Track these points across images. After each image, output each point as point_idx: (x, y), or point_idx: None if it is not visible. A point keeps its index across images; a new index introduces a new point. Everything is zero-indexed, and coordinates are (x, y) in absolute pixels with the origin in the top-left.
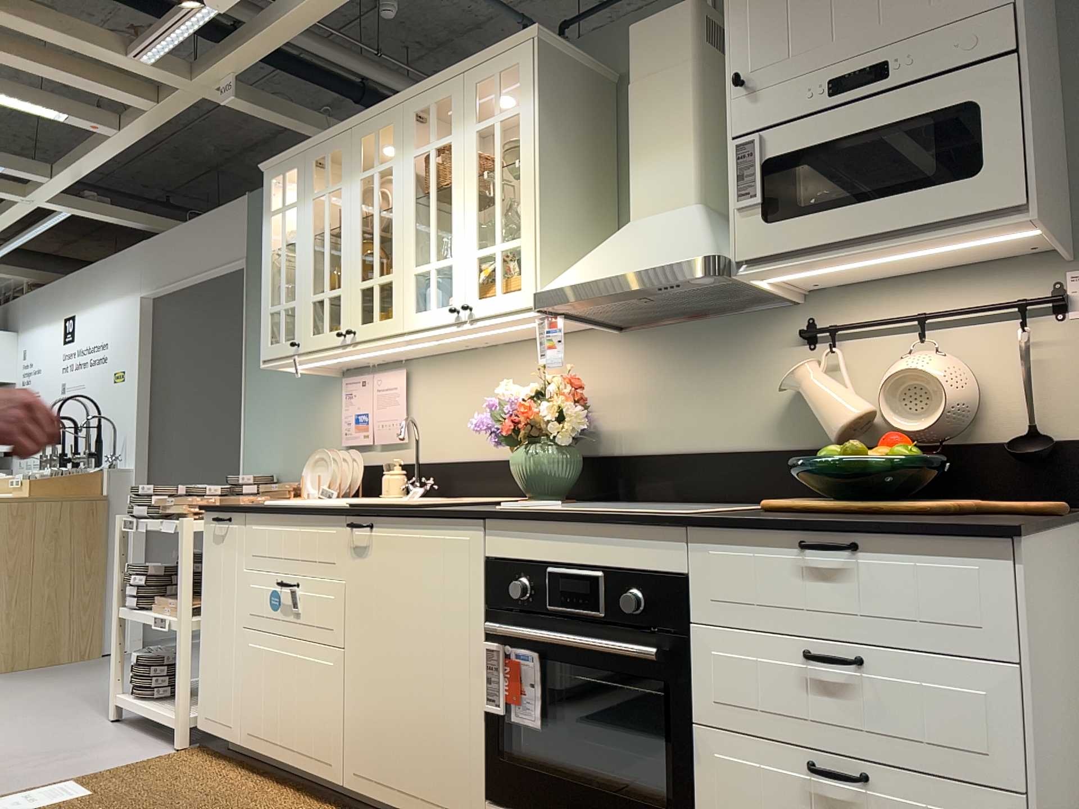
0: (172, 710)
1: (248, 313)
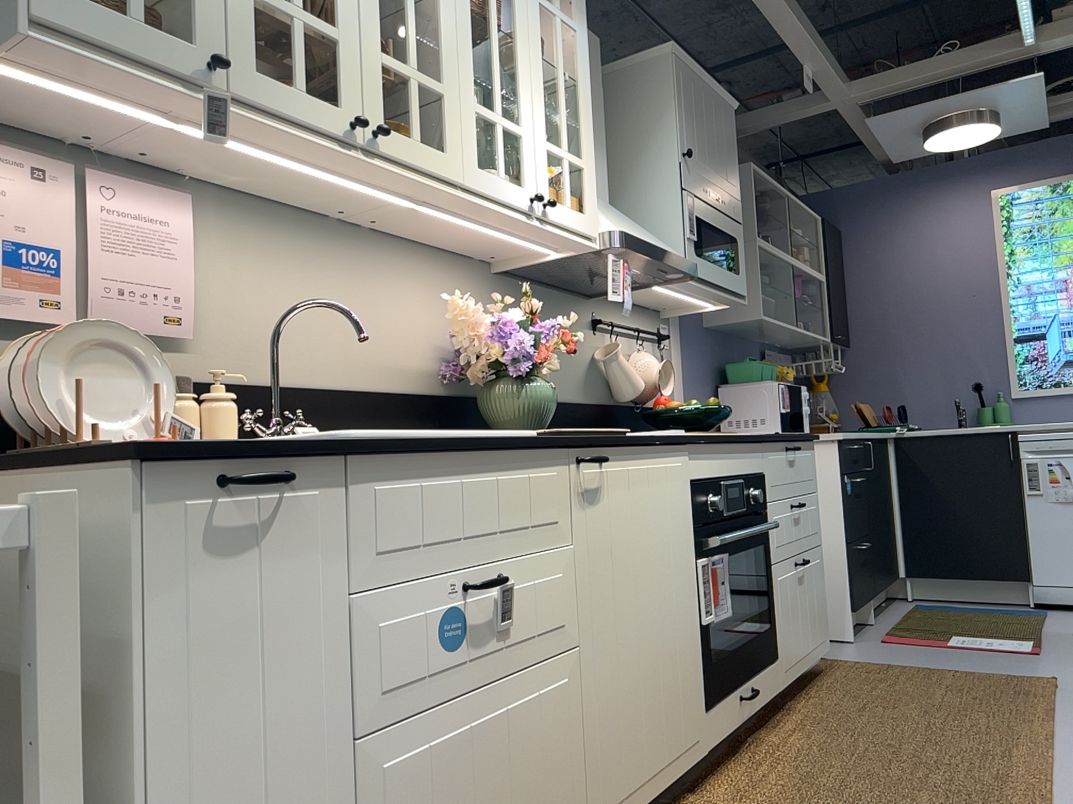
0: None
1: None
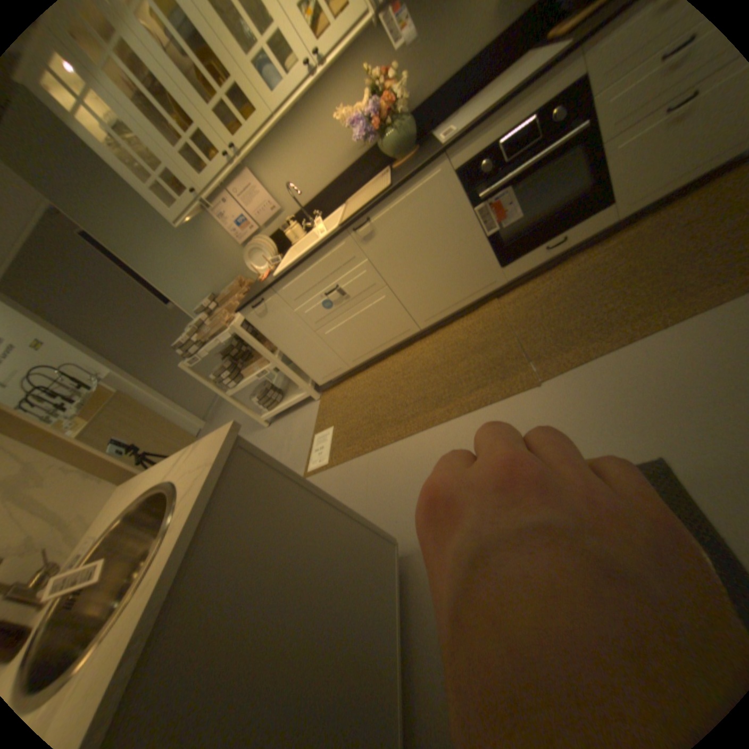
0: (297, 395)
1: (92, 232)
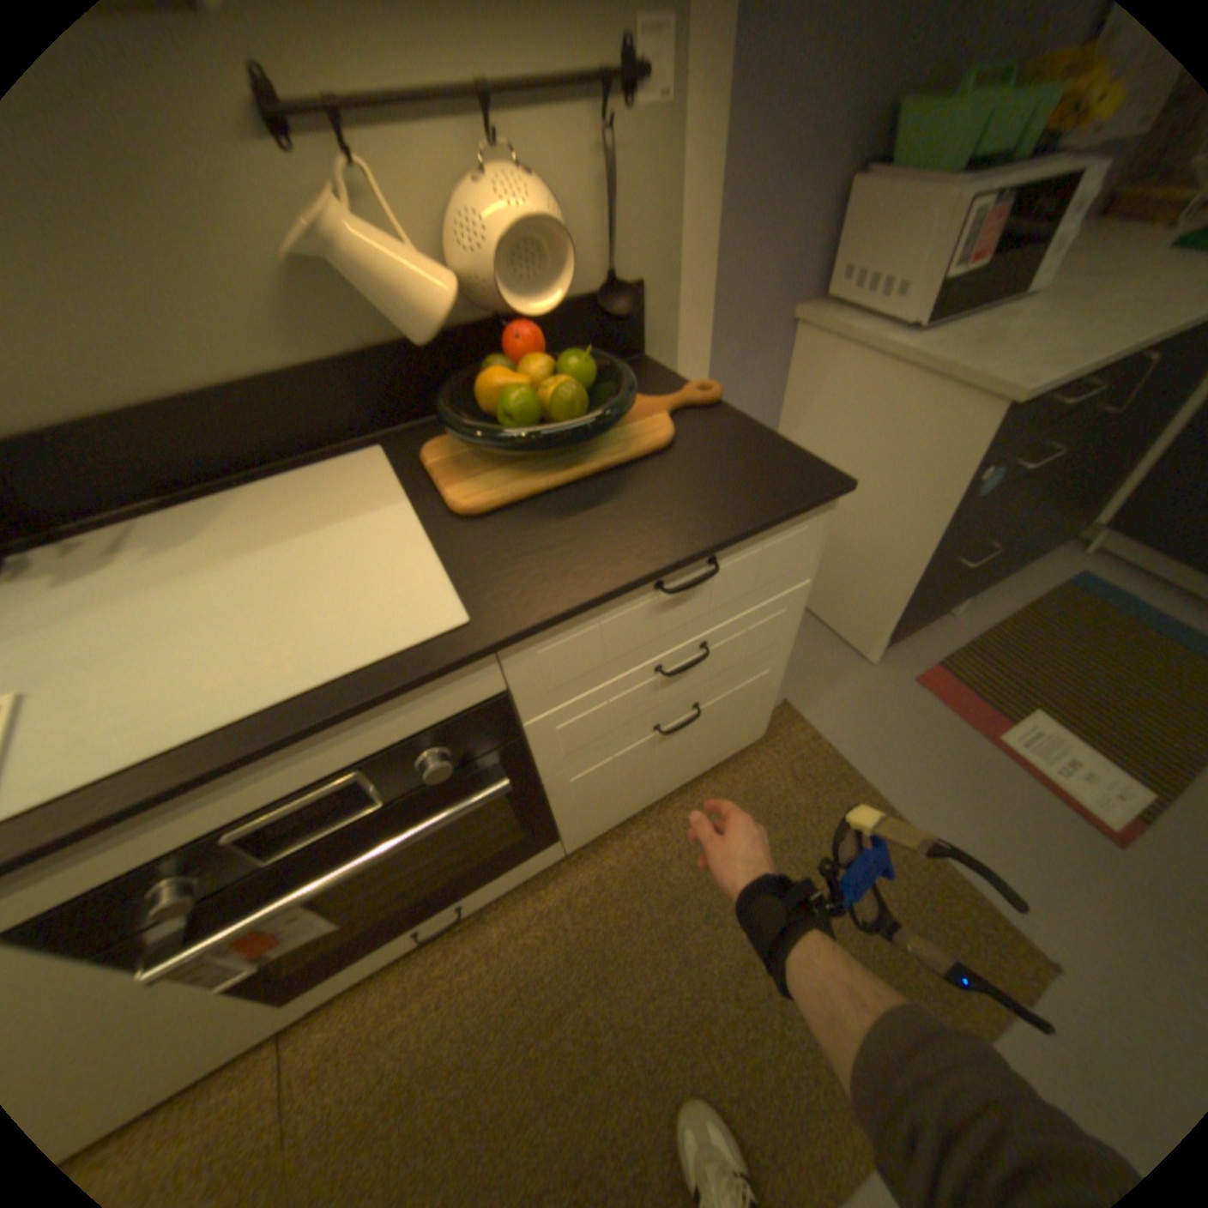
0: None
1: None
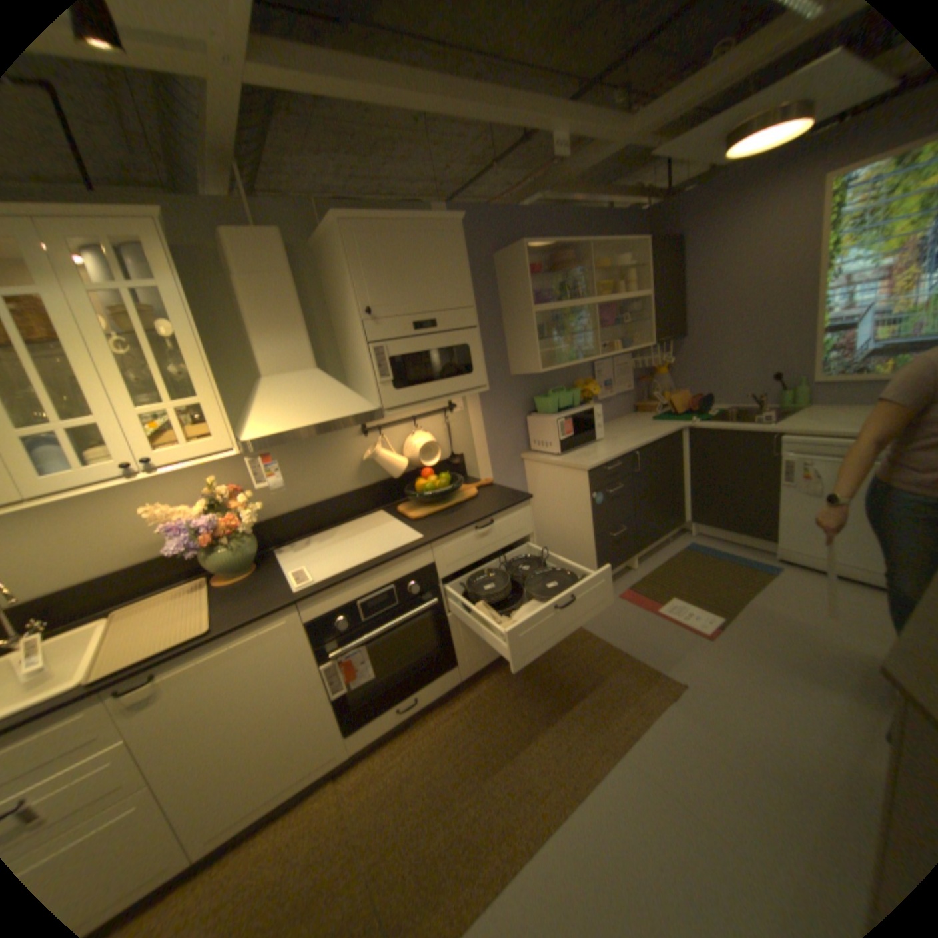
0: None
1: None
